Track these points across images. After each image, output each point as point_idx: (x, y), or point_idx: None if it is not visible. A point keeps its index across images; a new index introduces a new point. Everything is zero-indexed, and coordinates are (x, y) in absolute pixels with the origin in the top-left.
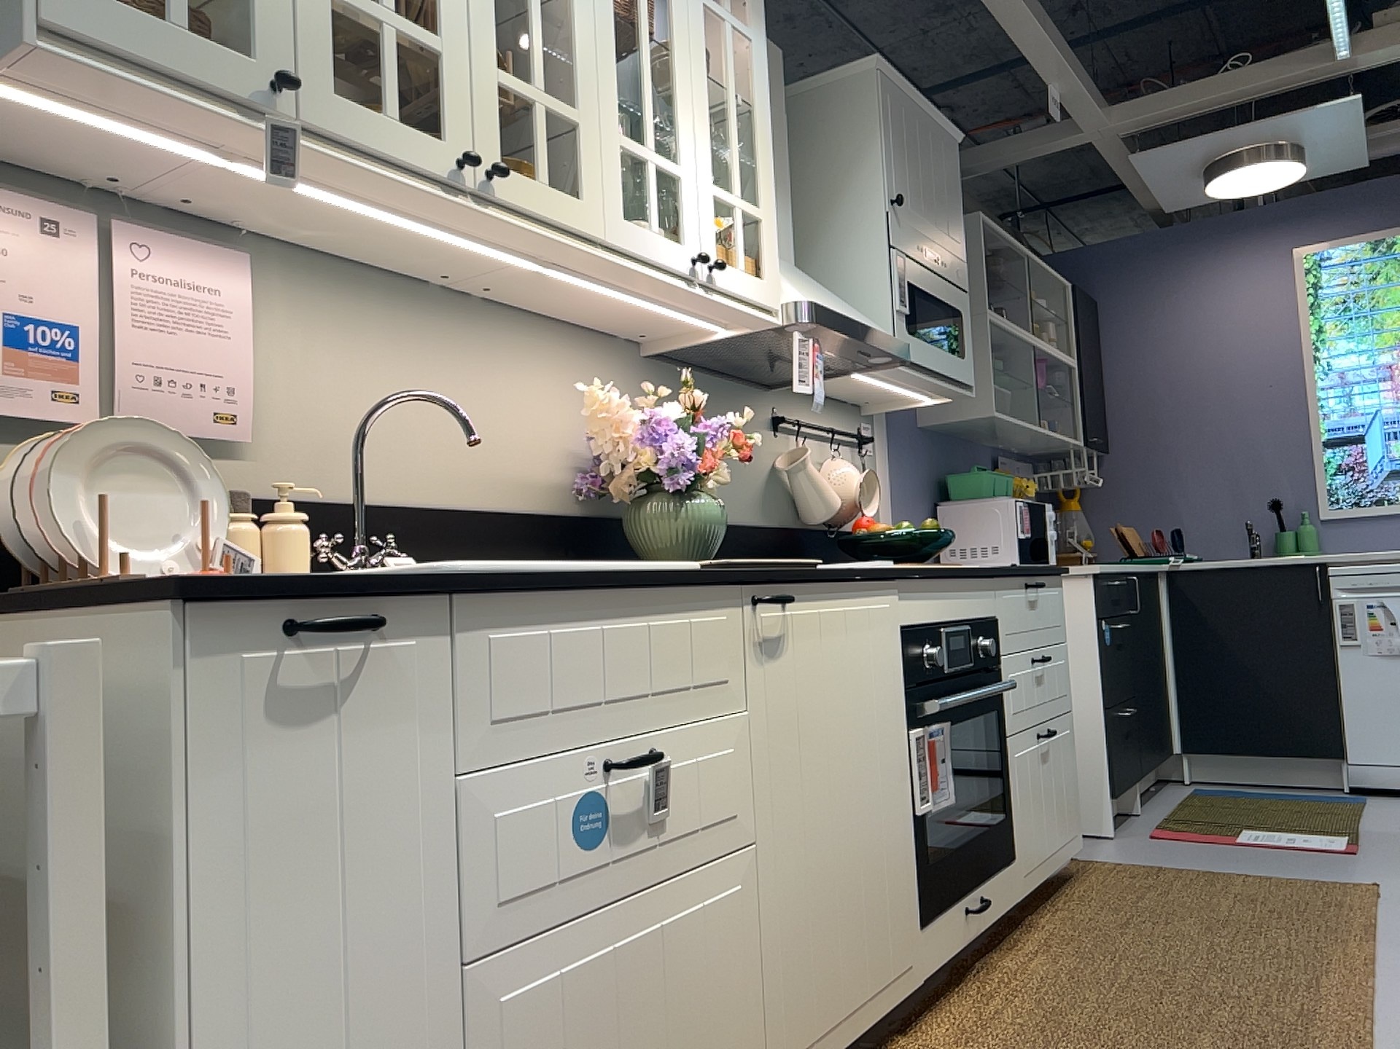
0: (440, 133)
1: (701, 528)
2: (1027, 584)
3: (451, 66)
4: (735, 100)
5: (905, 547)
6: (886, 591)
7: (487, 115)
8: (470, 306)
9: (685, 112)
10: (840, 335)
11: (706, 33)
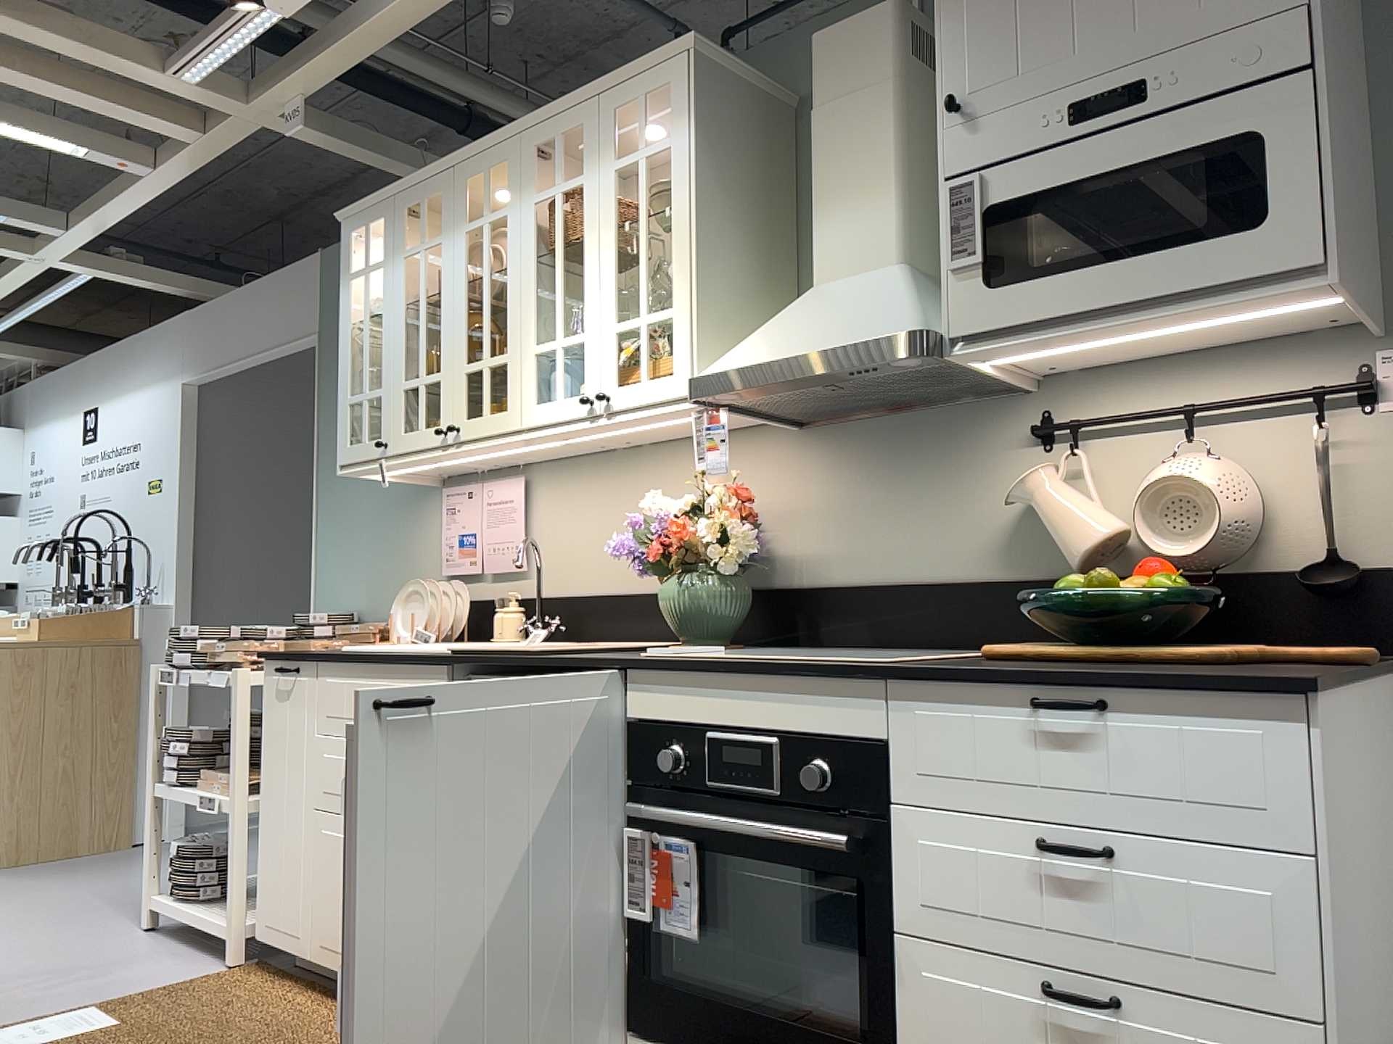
0: (439, 422)
1: (678, 606)
2: (1036, 699)
3: (443, 382)
4: (644, 225)
5: (1072, 615)
6: (599, 680)
7: (458, 396)
8: (638, 452)
9: (588, 284)
10: (747, 388)
11: (613, 196)
